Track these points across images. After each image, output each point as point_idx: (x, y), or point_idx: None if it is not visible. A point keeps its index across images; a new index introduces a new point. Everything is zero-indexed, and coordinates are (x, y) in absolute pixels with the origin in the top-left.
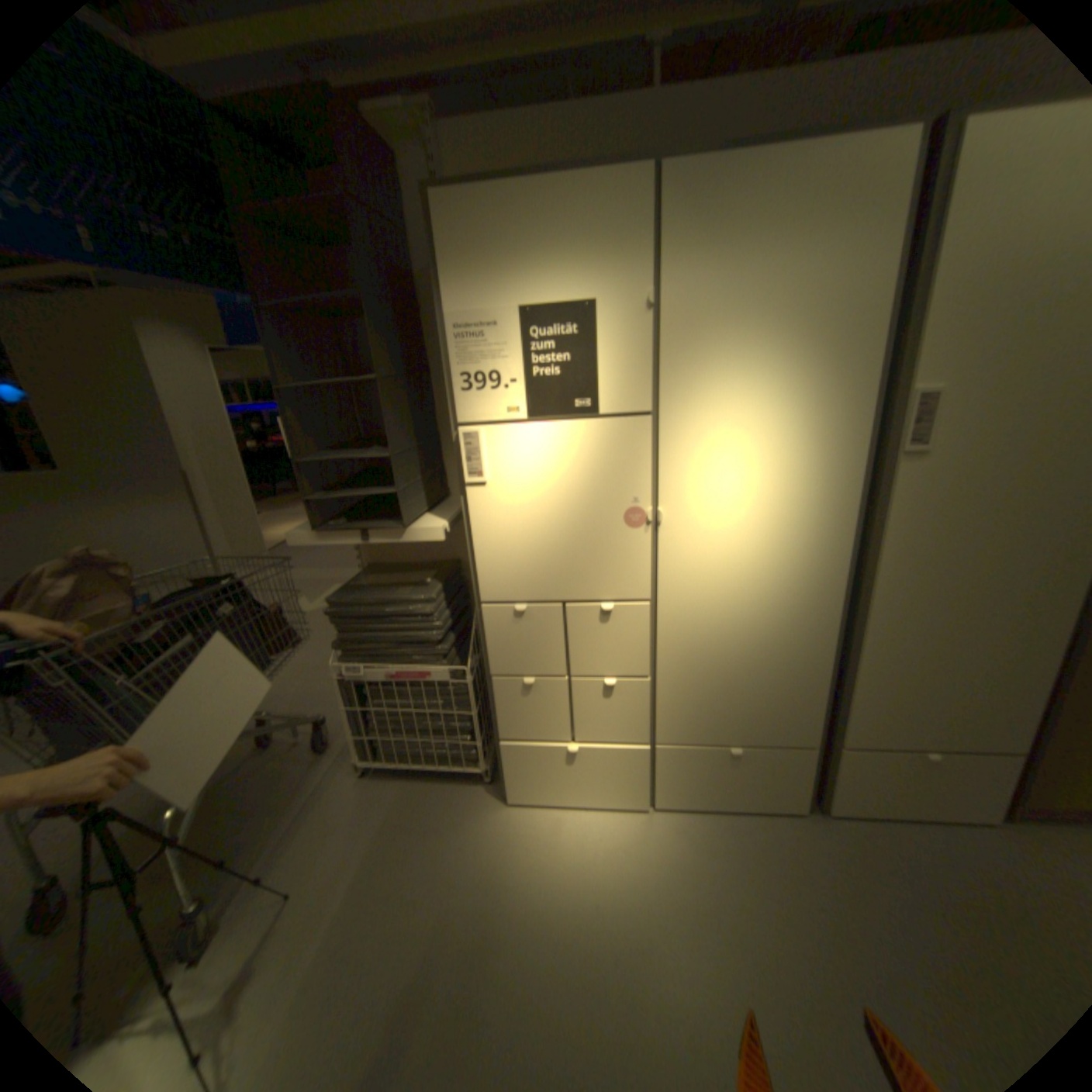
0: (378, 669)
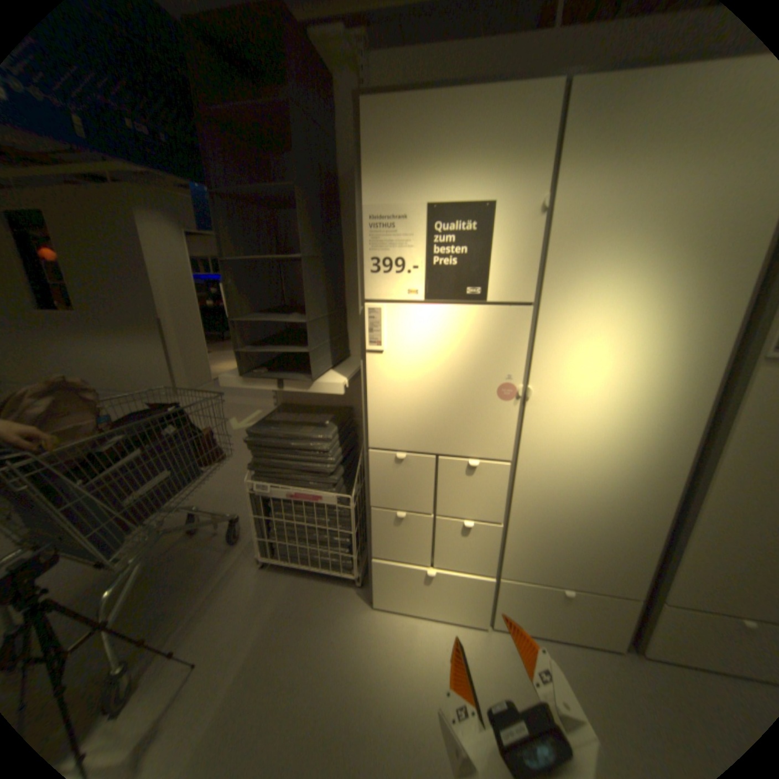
0: (281, 489)
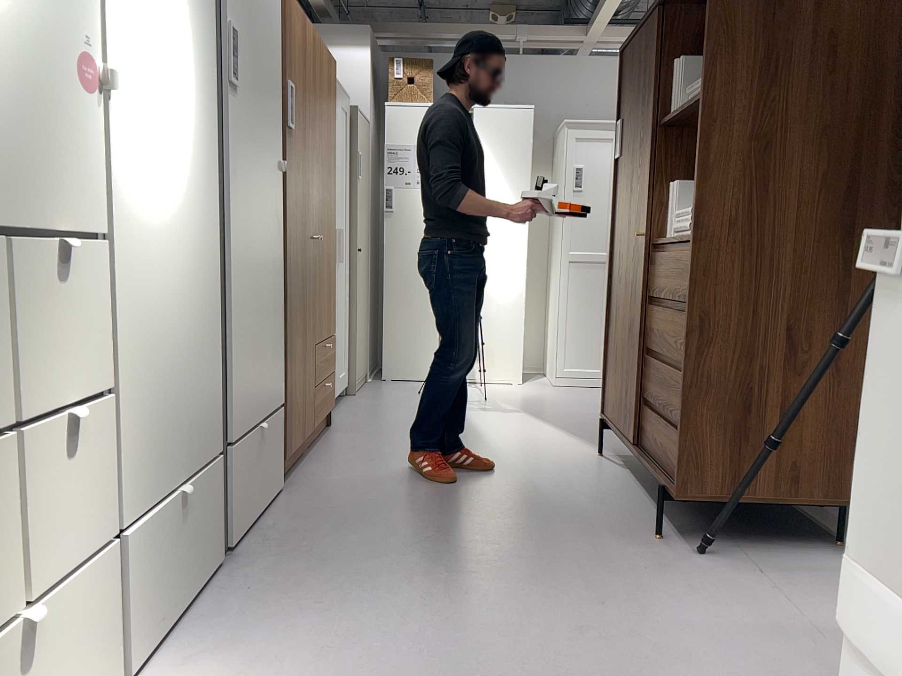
0: None
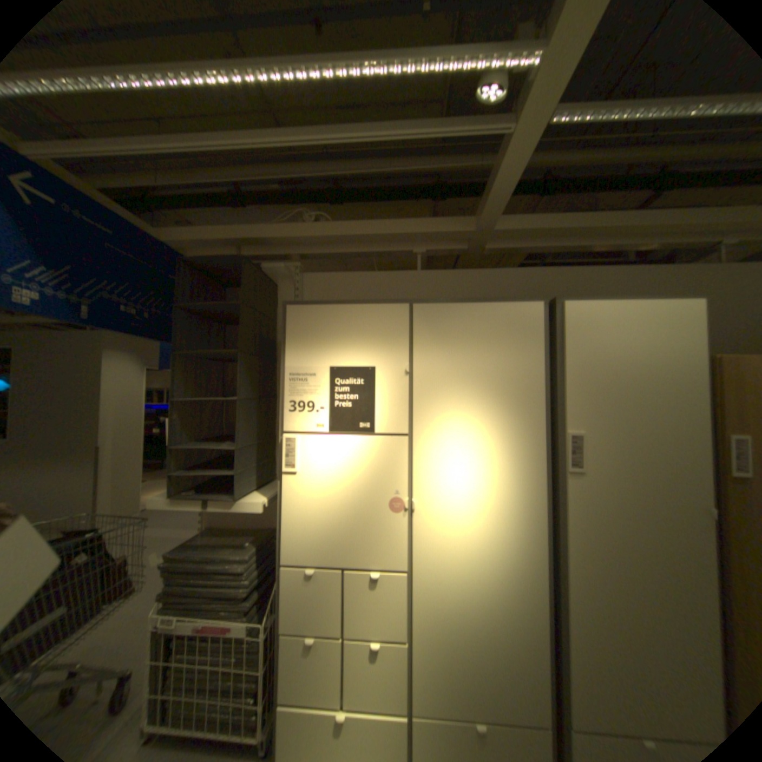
0: (188, 622)
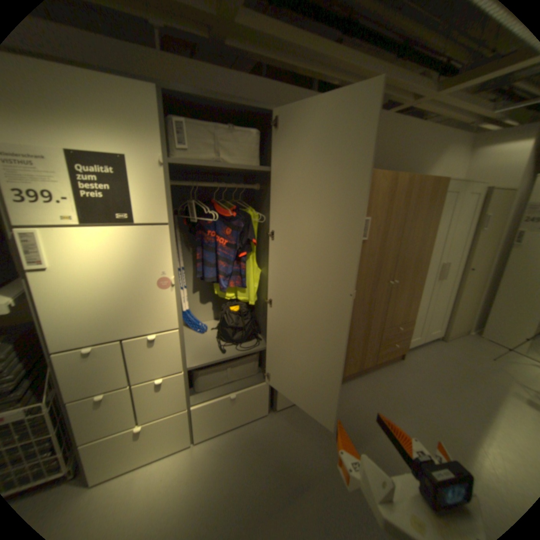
0: None
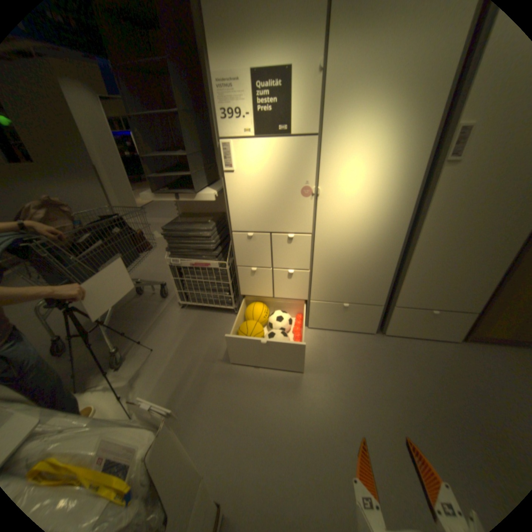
0: (187, 261)
